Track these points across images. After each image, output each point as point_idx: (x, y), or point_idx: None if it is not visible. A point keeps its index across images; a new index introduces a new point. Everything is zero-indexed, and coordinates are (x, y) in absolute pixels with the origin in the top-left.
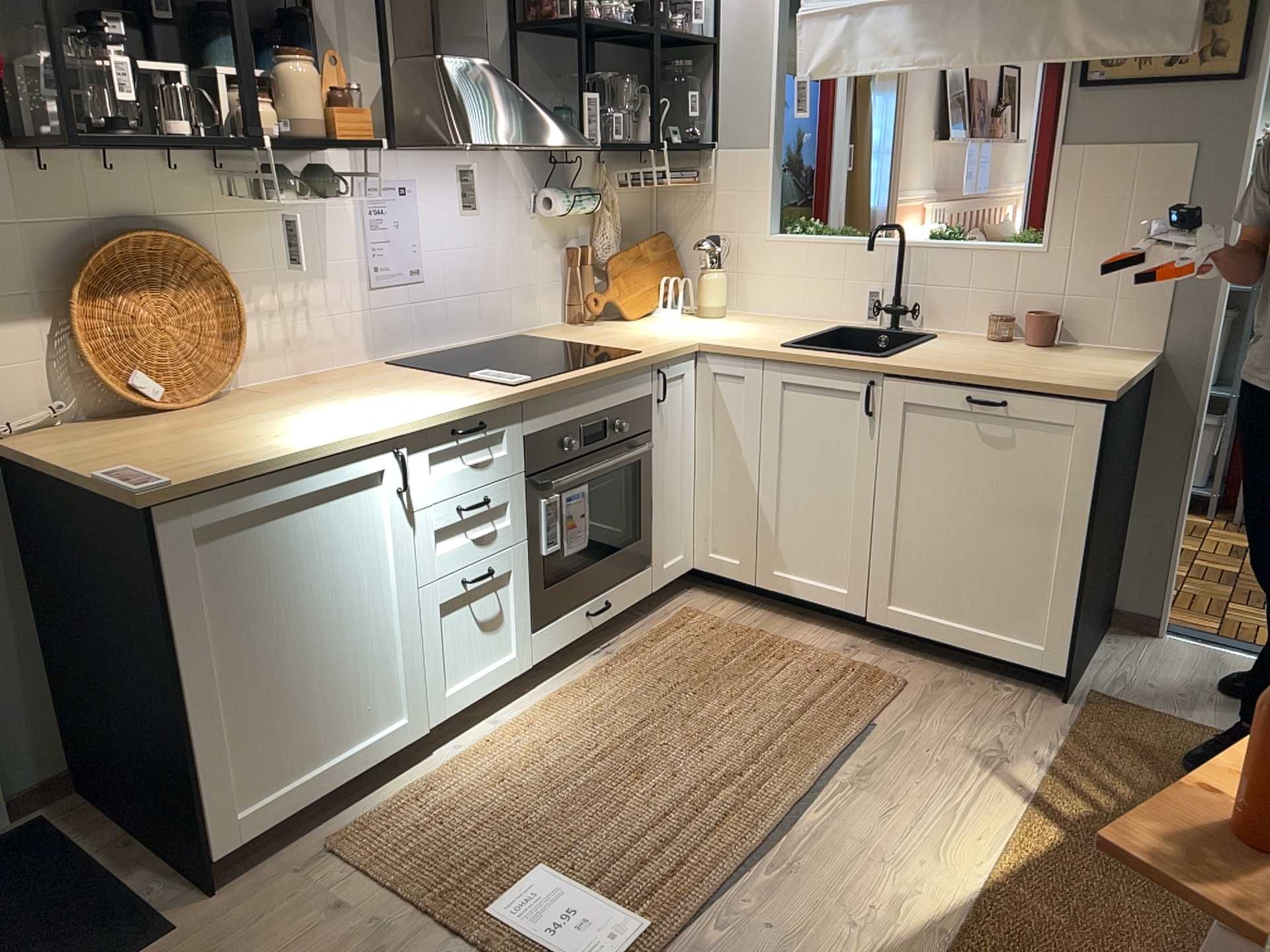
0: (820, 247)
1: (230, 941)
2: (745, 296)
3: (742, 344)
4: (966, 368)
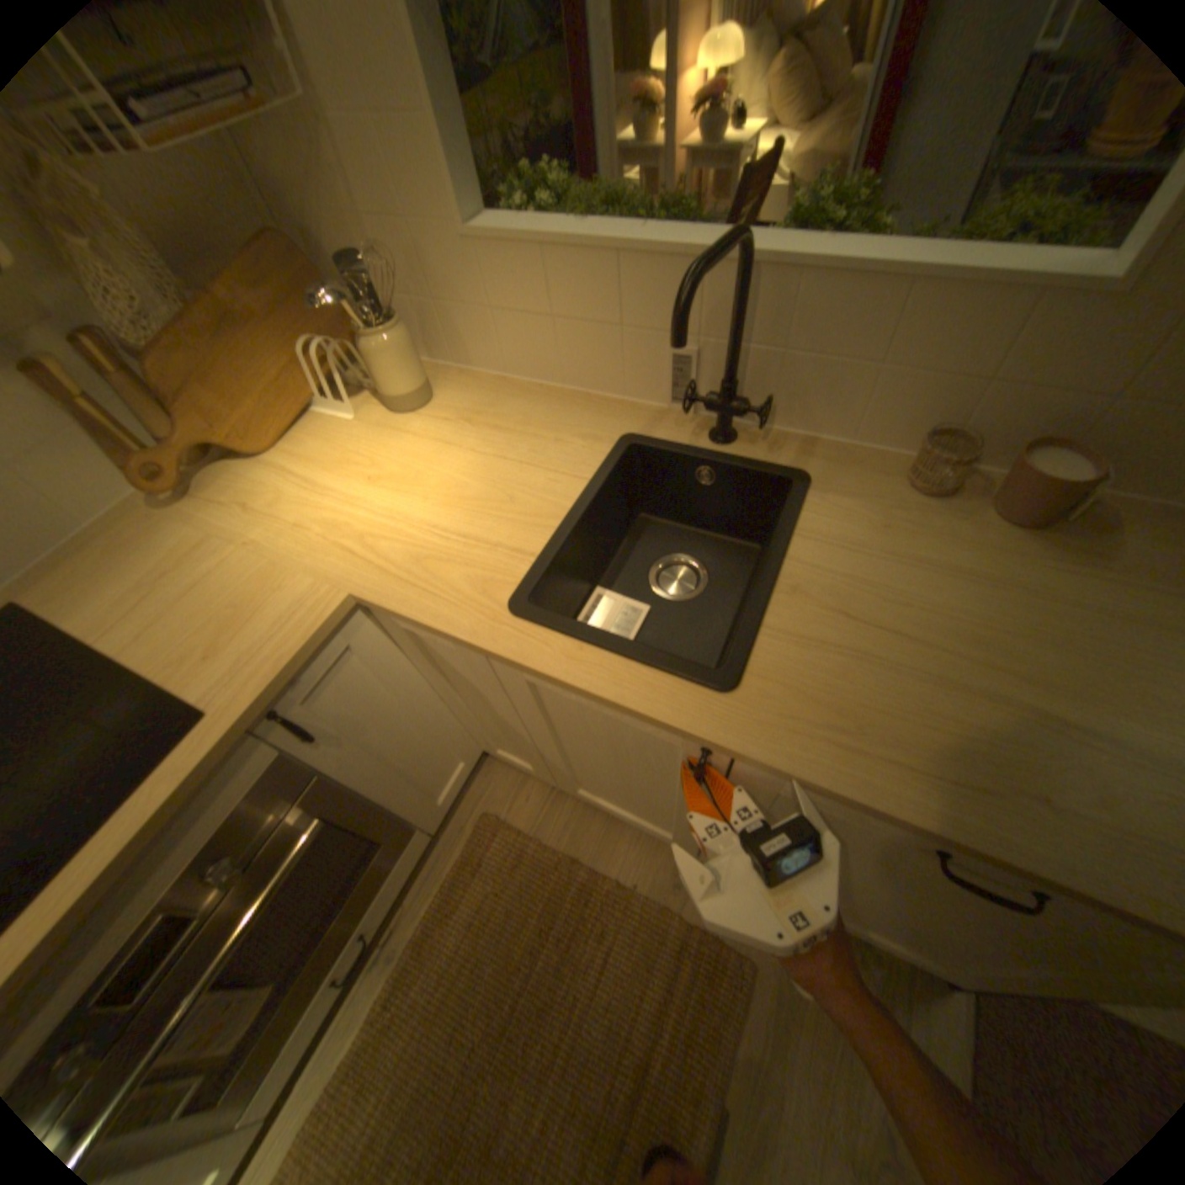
0: (564, 254)
1: None
2: (457, 341)
3: (428, 603)
4: (936, 767)
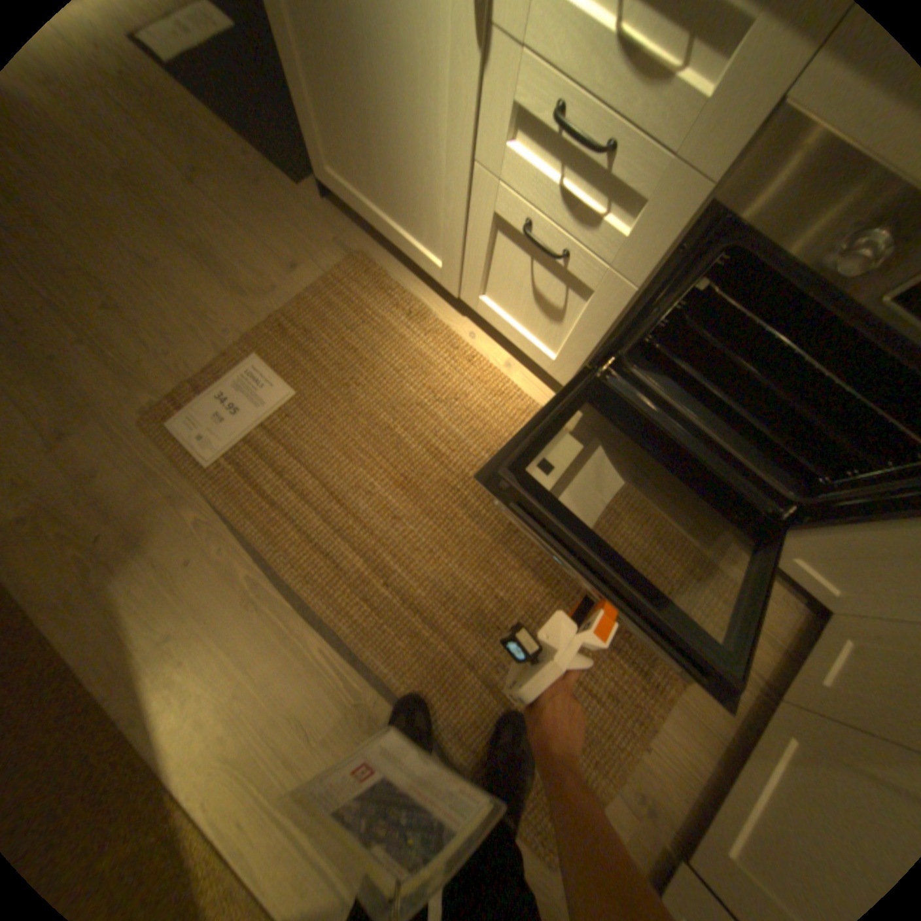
0: None
1: (278, 212)
2: None
3: None
4: None
